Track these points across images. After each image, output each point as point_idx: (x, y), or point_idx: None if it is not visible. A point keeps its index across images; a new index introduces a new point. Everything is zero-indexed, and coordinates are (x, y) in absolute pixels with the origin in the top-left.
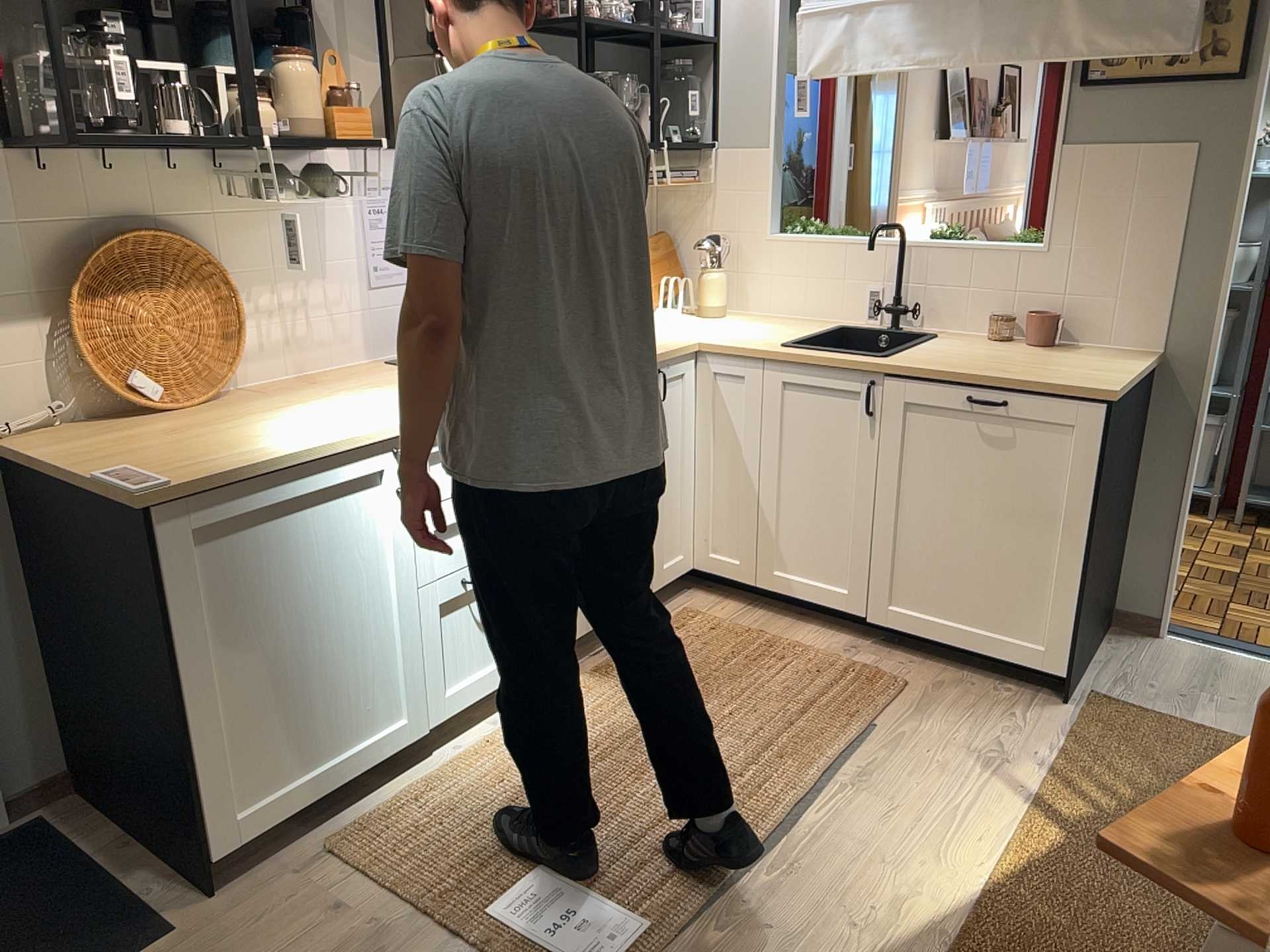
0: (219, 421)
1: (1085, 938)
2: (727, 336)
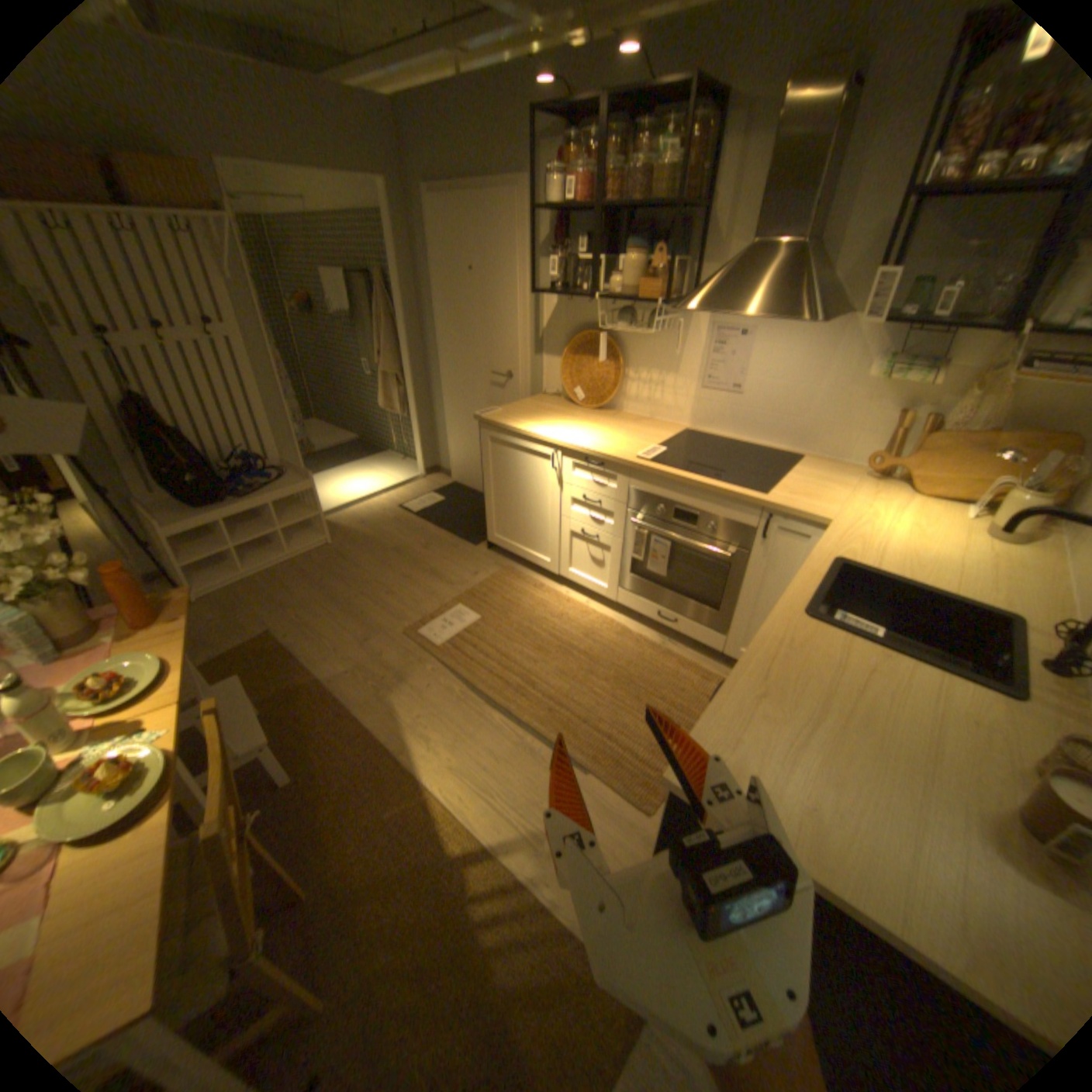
0: (565, 414)
1: (372, 821)
2: (874, 535)
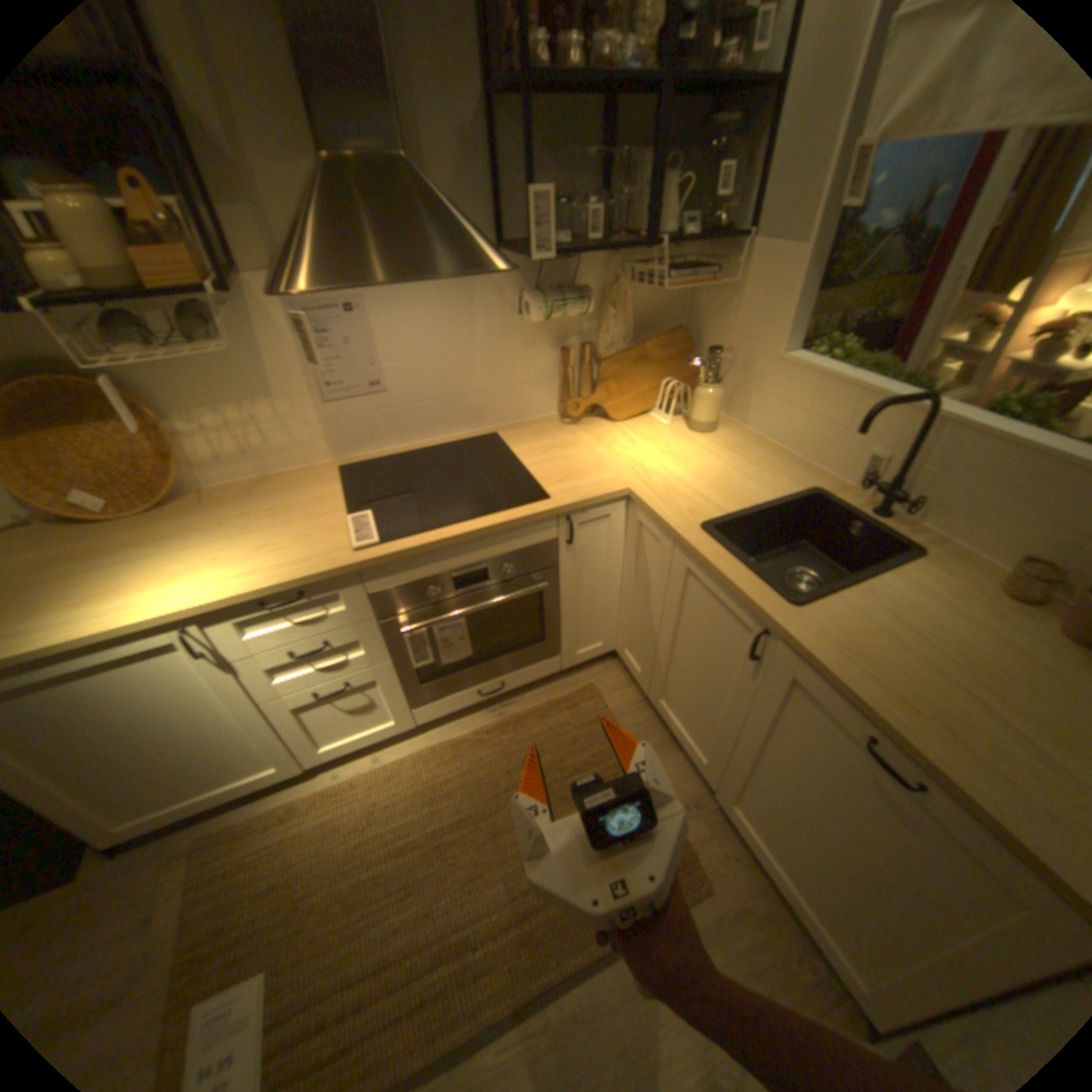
0: (99, 550)
1: None
2: (666, 481)
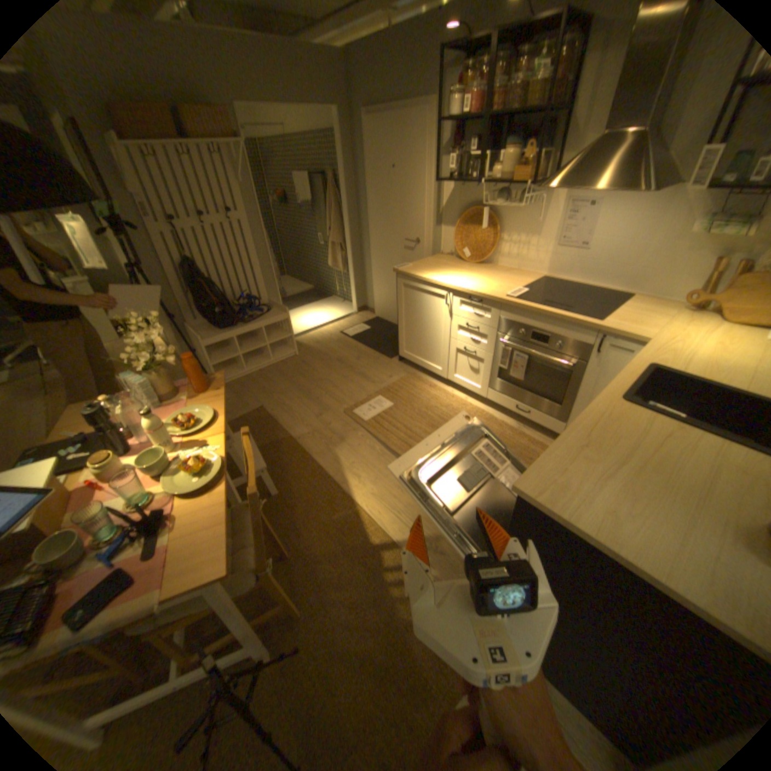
0: (455, 267)
1: (325, 520)
2: (684, 350)
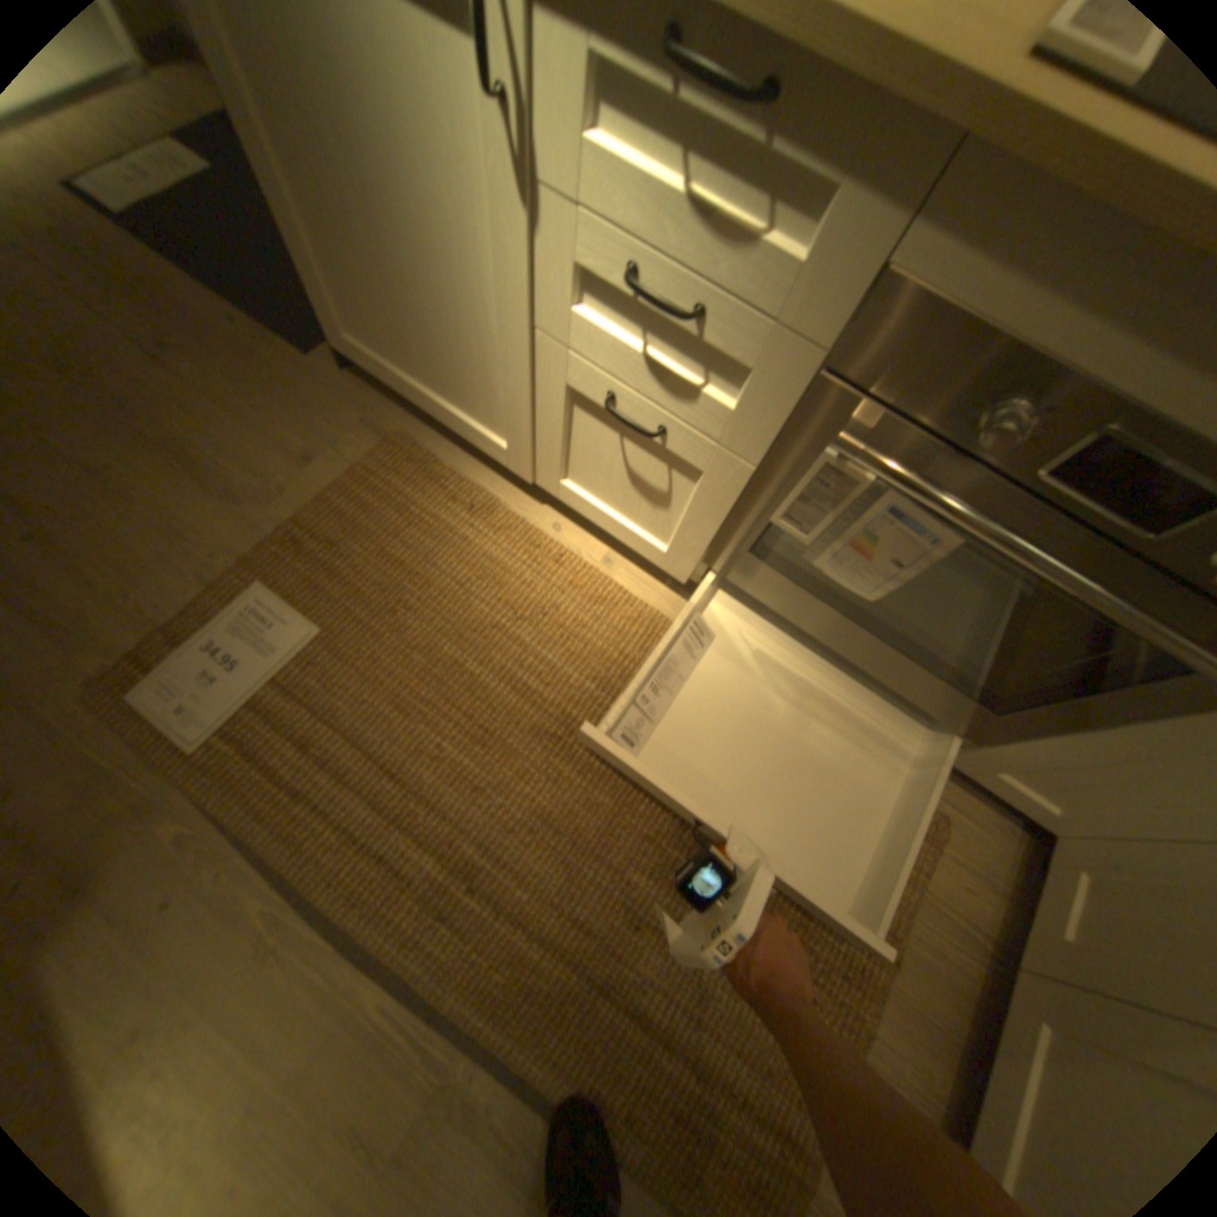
0: None
1: None
2: None
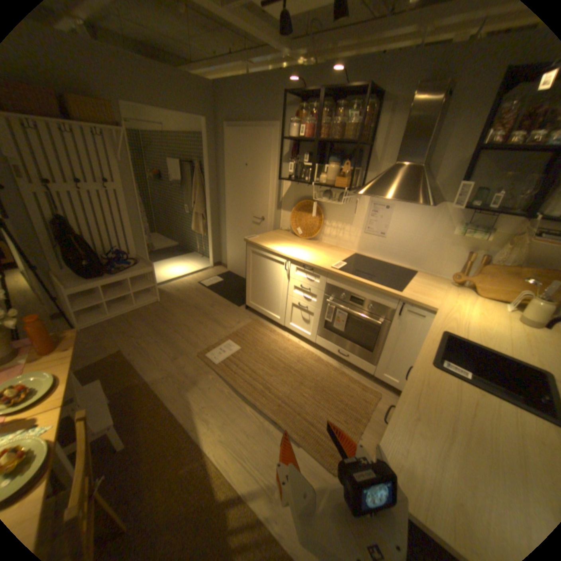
0: (292, 241)
1: (172, 476)
2: (461, 319)
